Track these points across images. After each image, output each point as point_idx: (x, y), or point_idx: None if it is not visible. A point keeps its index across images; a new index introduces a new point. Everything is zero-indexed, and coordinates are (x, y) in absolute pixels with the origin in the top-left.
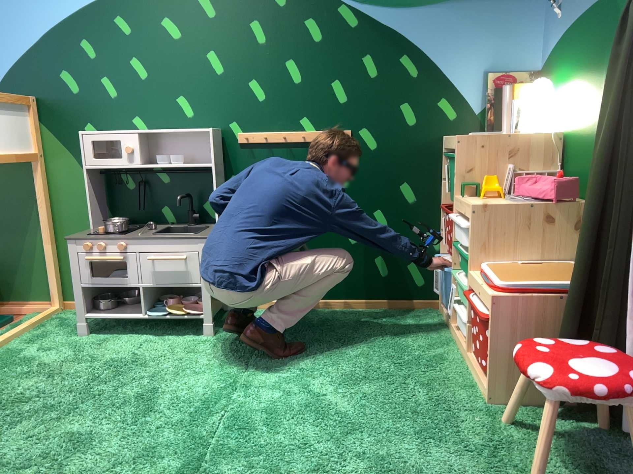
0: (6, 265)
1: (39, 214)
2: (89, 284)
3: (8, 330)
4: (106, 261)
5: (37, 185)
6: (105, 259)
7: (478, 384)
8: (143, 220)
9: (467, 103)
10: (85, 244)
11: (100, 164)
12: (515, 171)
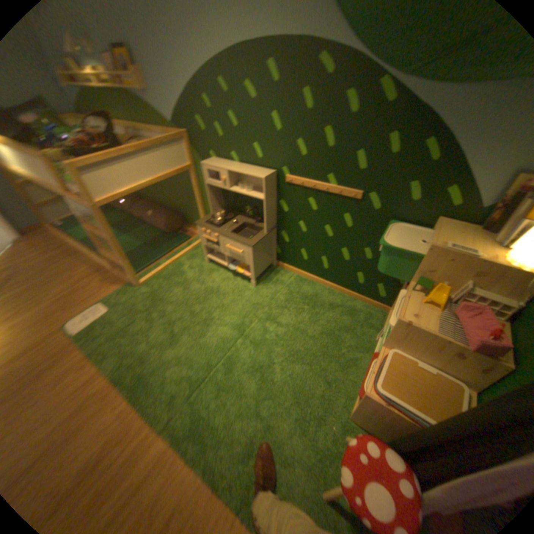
0: (189, 211)
1: (195, 195)
2: (207, 245)
3: (186, 246)
4: (211, 240)
5: (194, 179)
6: (210, 239)
7: (356, 399)
8: (238, 210)
9: (480, 195)
10: (203, 229)
11: (212, 183)
12: (470, 292)
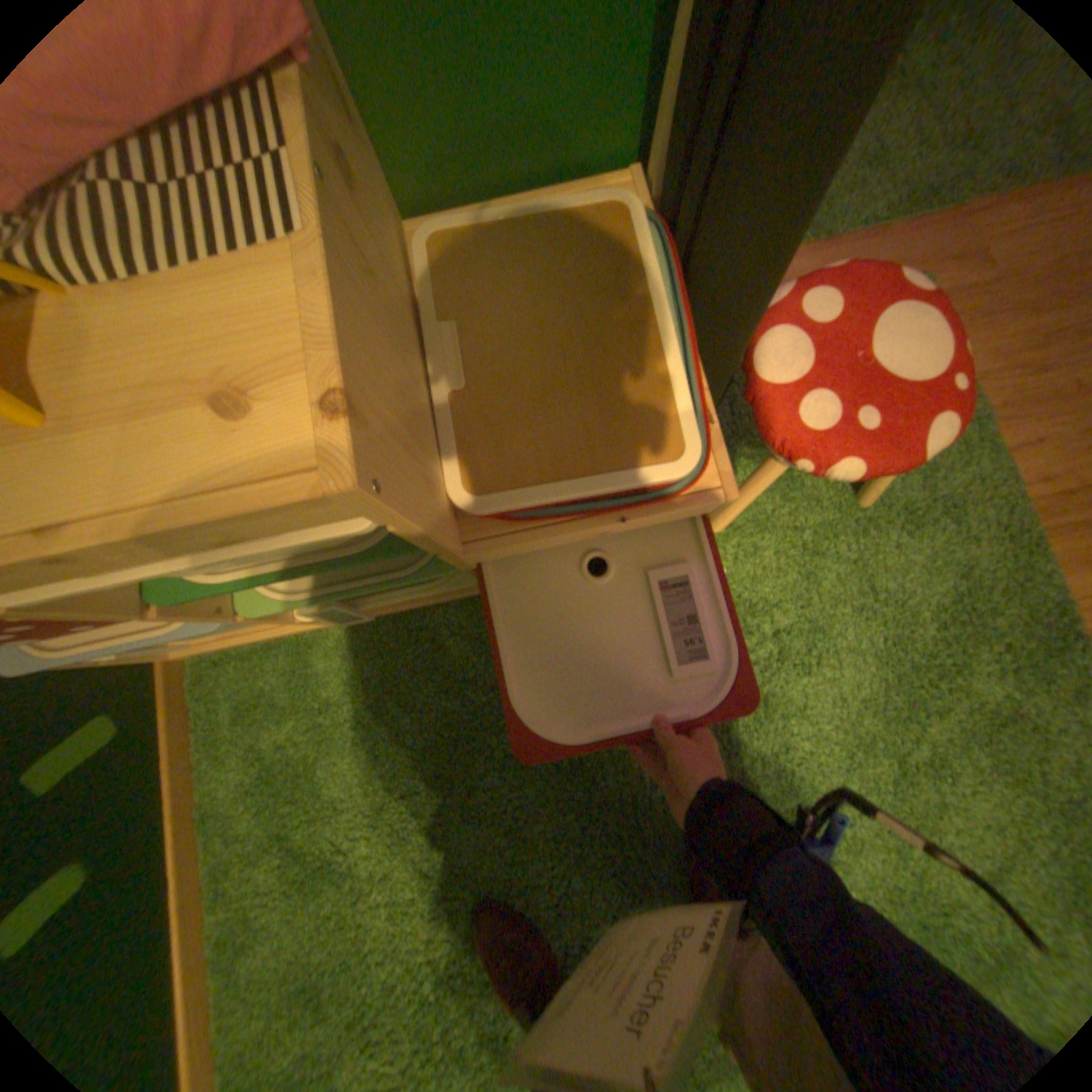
0: None
1: None
2: None
3: None
4: None
5: None
6: None
7: None
8: None
9: None
10: None
11: None
12: None
